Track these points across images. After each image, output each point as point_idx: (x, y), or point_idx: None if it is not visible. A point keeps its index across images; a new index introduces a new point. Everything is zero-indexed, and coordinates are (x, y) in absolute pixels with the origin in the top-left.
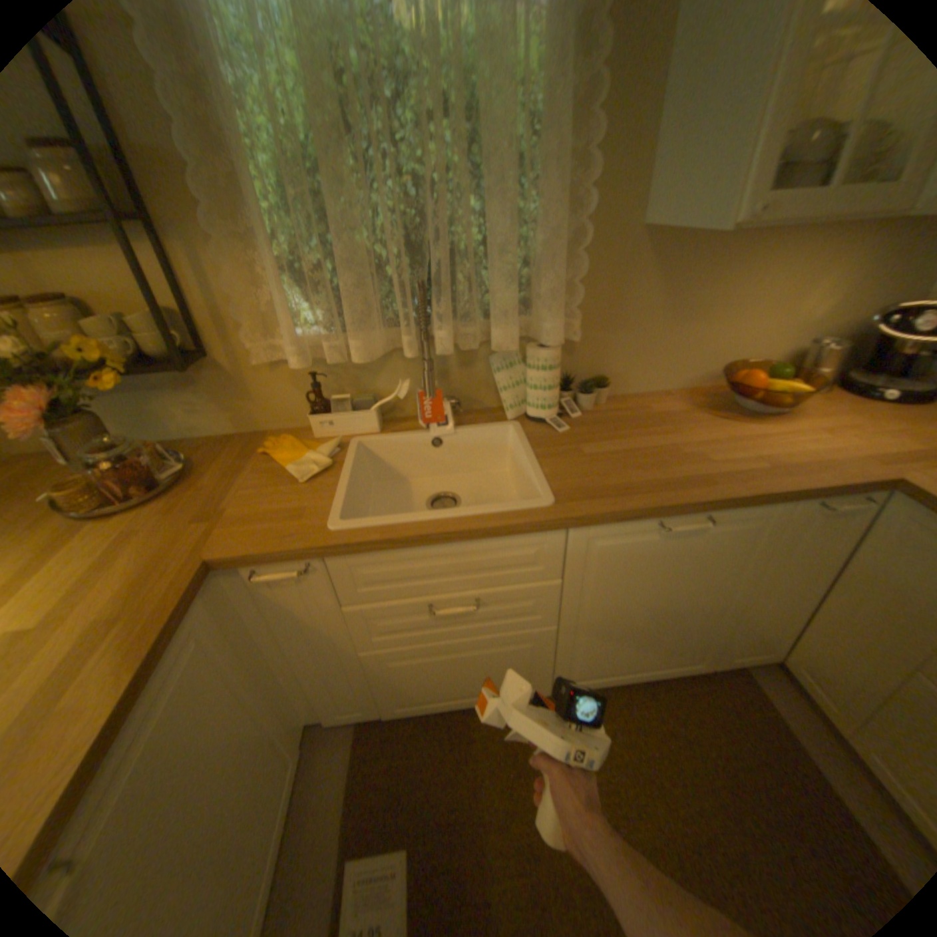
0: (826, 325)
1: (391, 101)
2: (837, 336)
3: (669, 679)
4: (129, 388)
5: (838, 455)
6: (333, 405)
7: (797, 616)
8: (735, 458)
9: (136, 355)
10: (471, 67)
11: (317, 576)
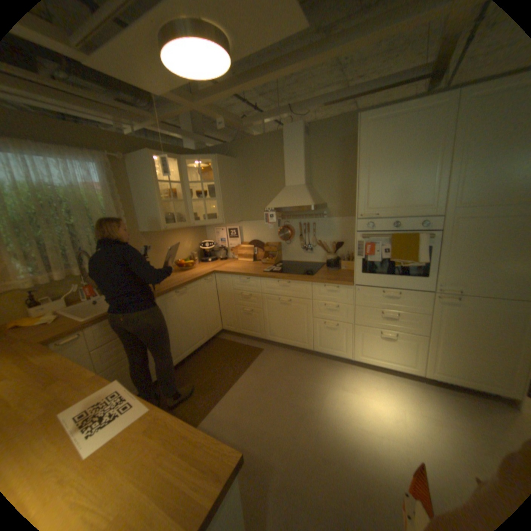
0: (191, 250)
1: (56, 209)
2: (194, 252)
3: (199, 347)
4: None
5: (203, 271)
6: (39, 304)
7: (216, 312)
8: (184, 277)
9: None
10: (81, 203)
11: (80, 340)
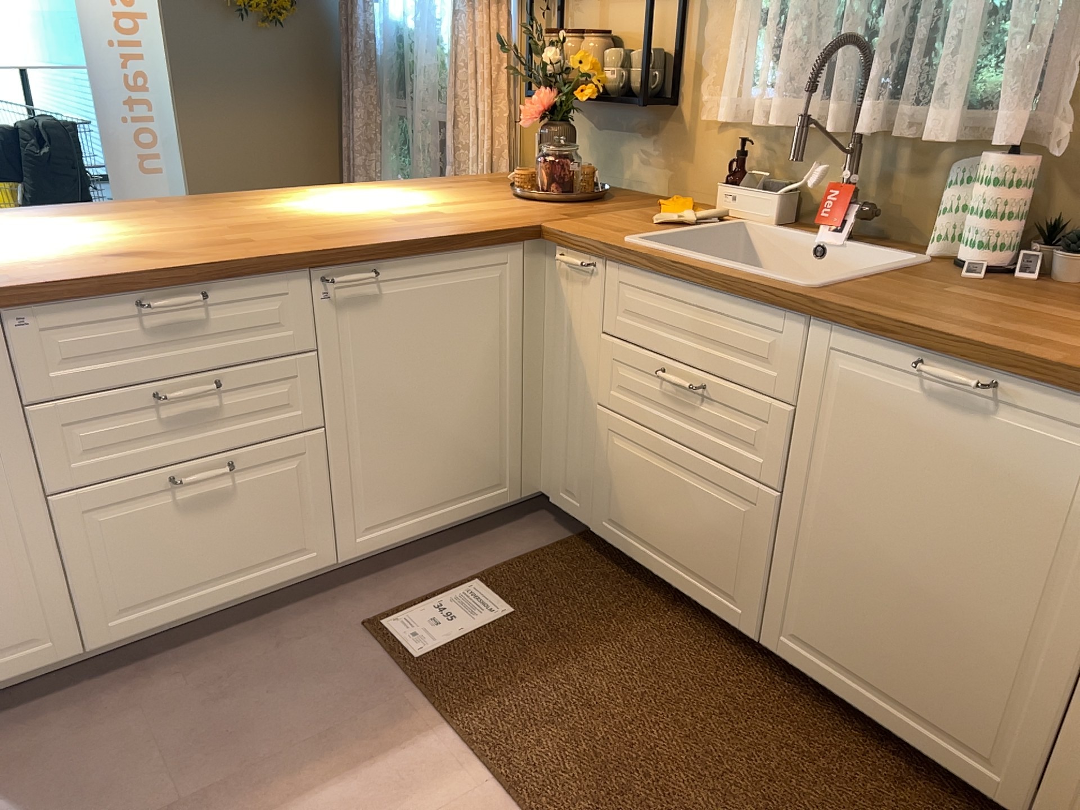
0: None
1: None
2: None
3: (933, 760)
4: (615, 129)
5: None
6: (745, 182)
7: None
8: None
9: (626, 94)
10: None
11: (596, 280)
